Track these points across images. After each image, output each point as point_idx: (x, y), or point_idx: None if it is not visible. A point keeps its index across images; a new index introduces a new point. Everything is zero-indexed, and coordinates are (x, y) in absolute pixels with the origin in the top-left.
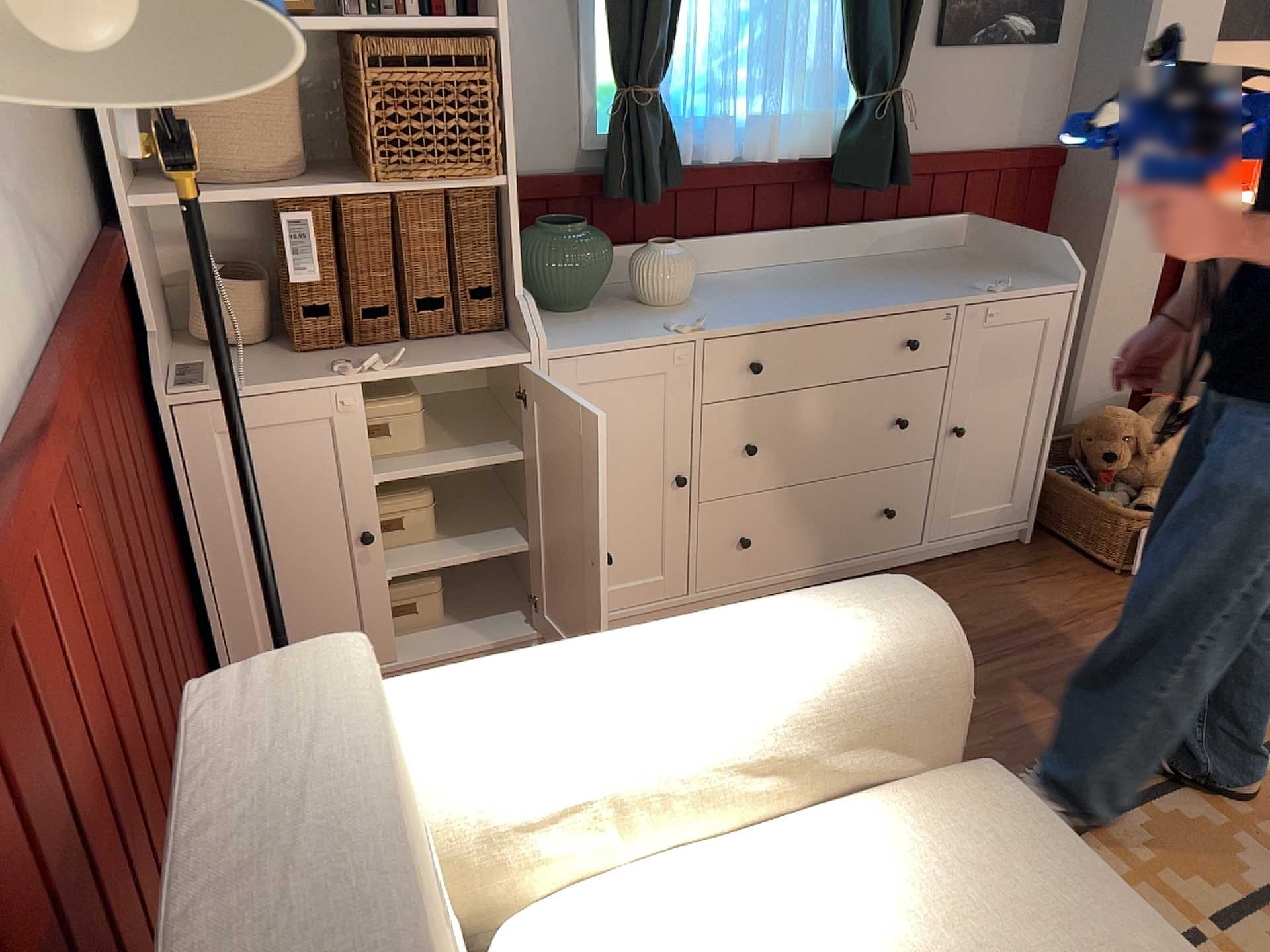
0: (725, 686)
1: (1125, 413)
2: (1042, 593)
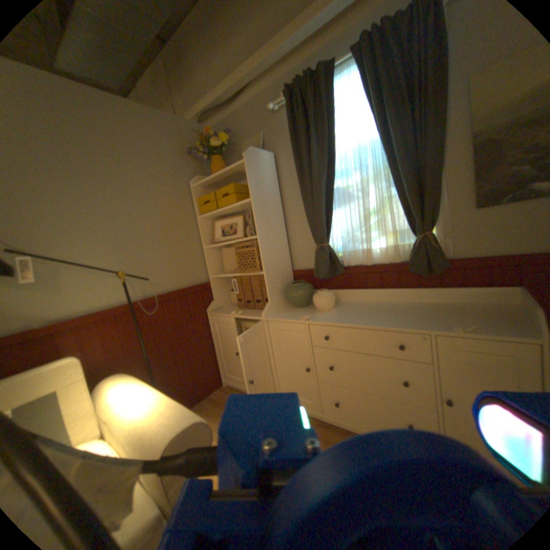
0: (131, 416)
1: None
2: None
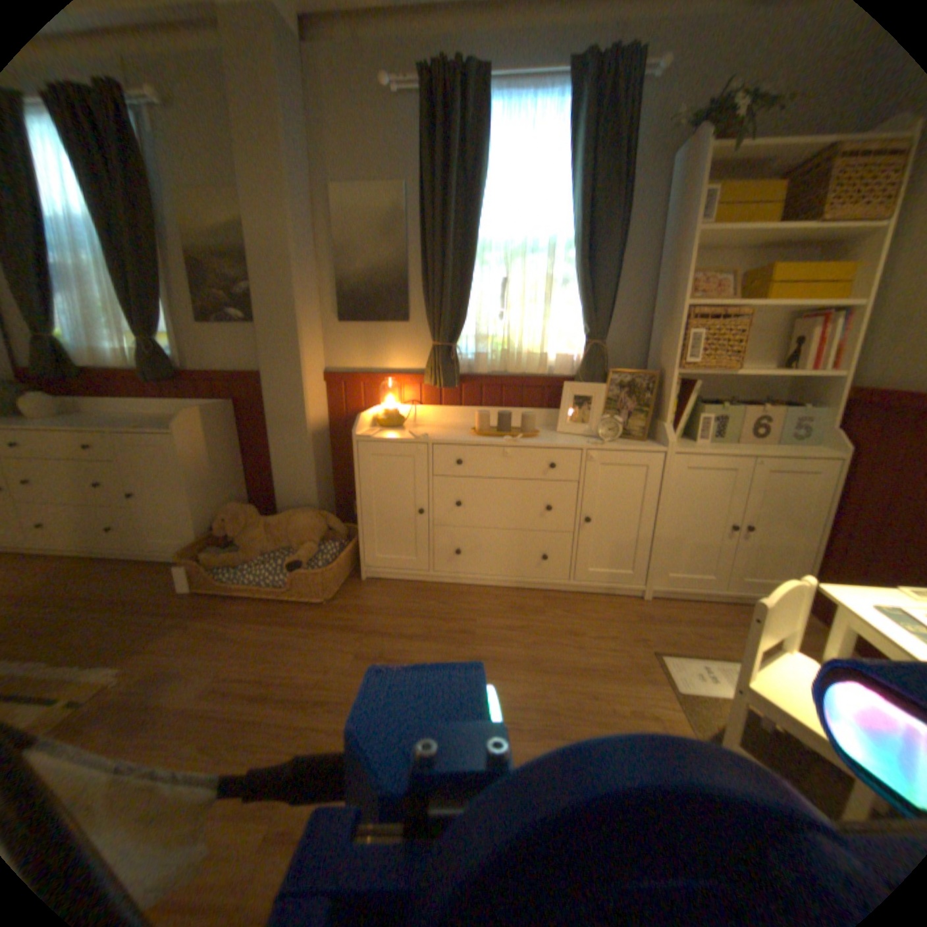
0: None
1: (235, 507)
2: (142, 589)
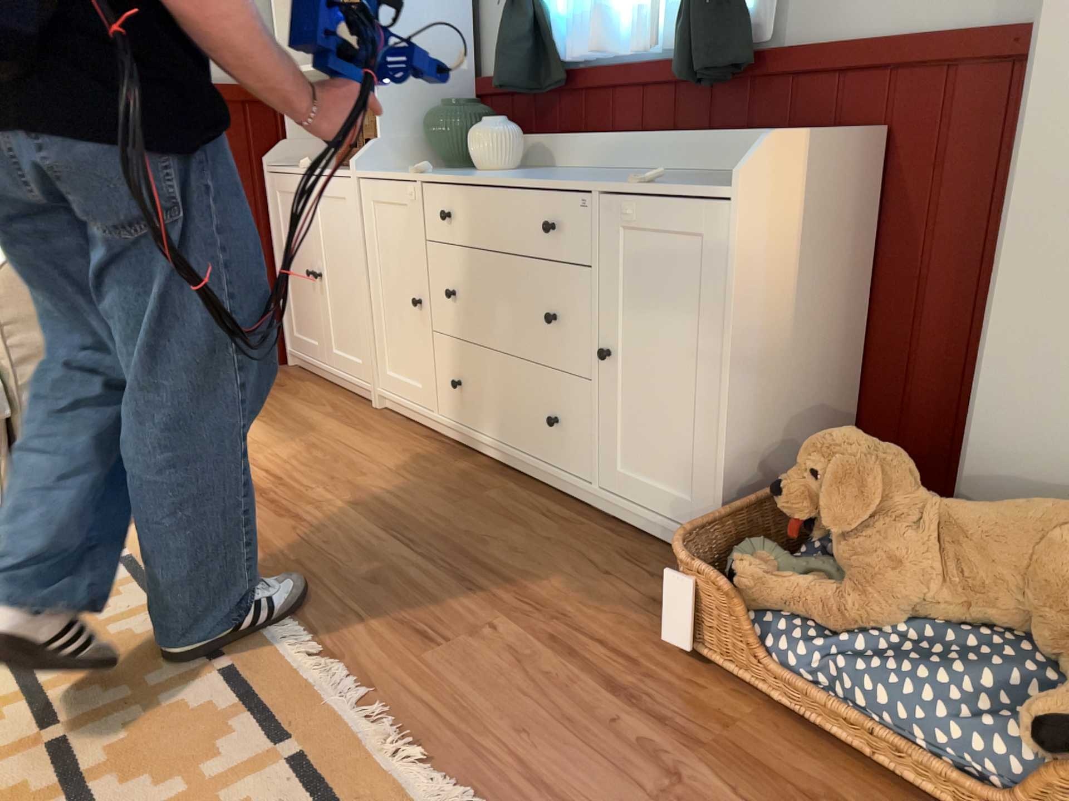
0: None
1: (853, 440)
2: (589, 586)
